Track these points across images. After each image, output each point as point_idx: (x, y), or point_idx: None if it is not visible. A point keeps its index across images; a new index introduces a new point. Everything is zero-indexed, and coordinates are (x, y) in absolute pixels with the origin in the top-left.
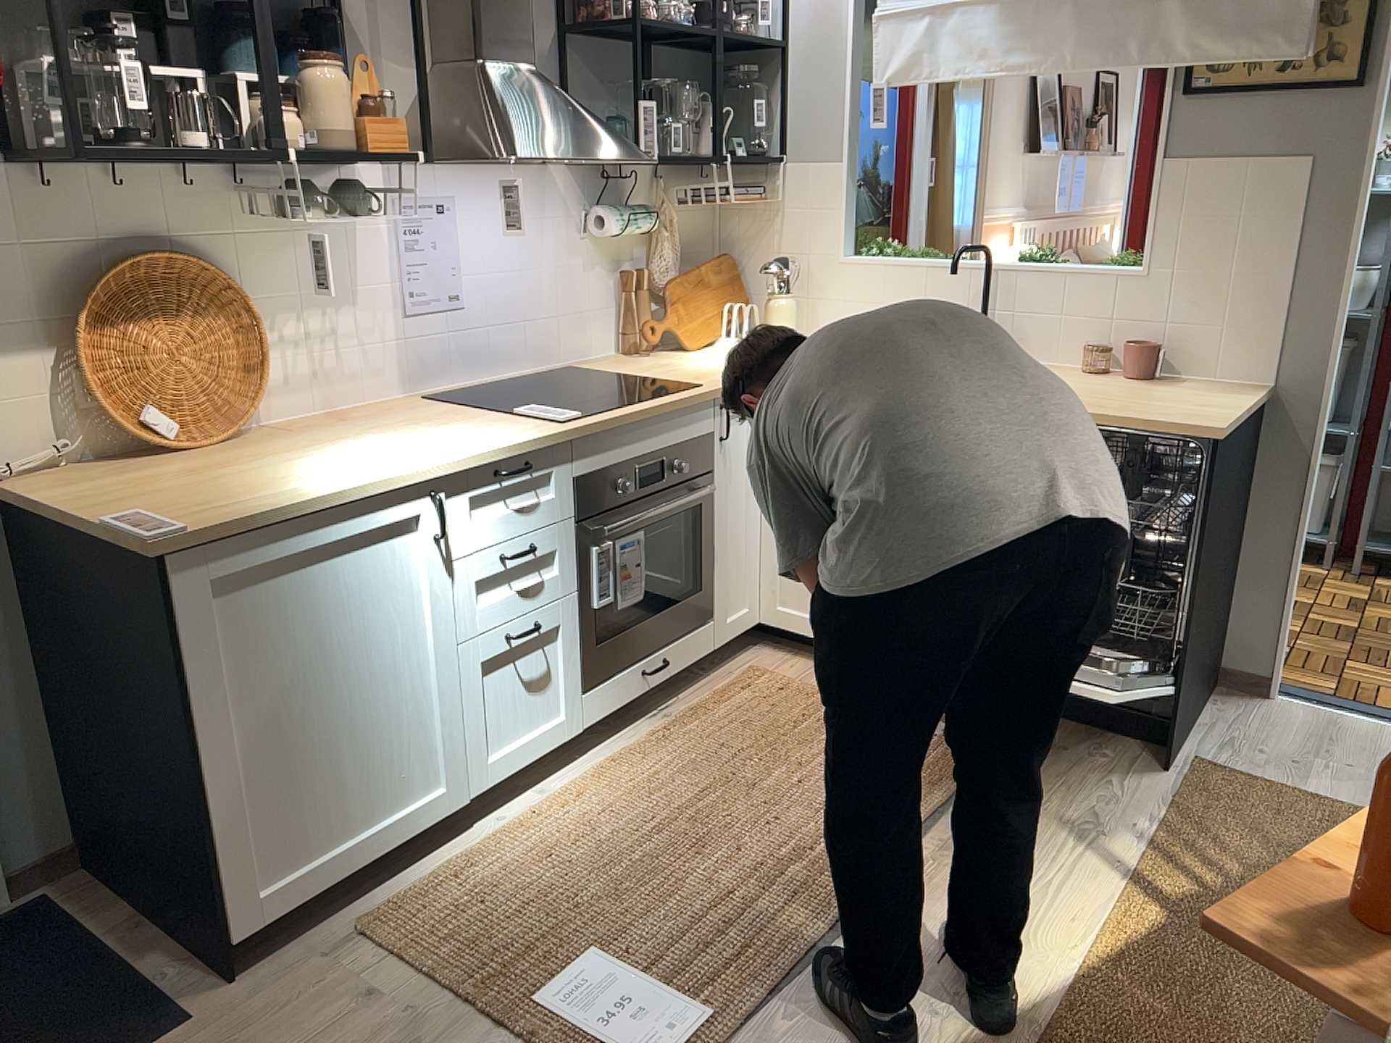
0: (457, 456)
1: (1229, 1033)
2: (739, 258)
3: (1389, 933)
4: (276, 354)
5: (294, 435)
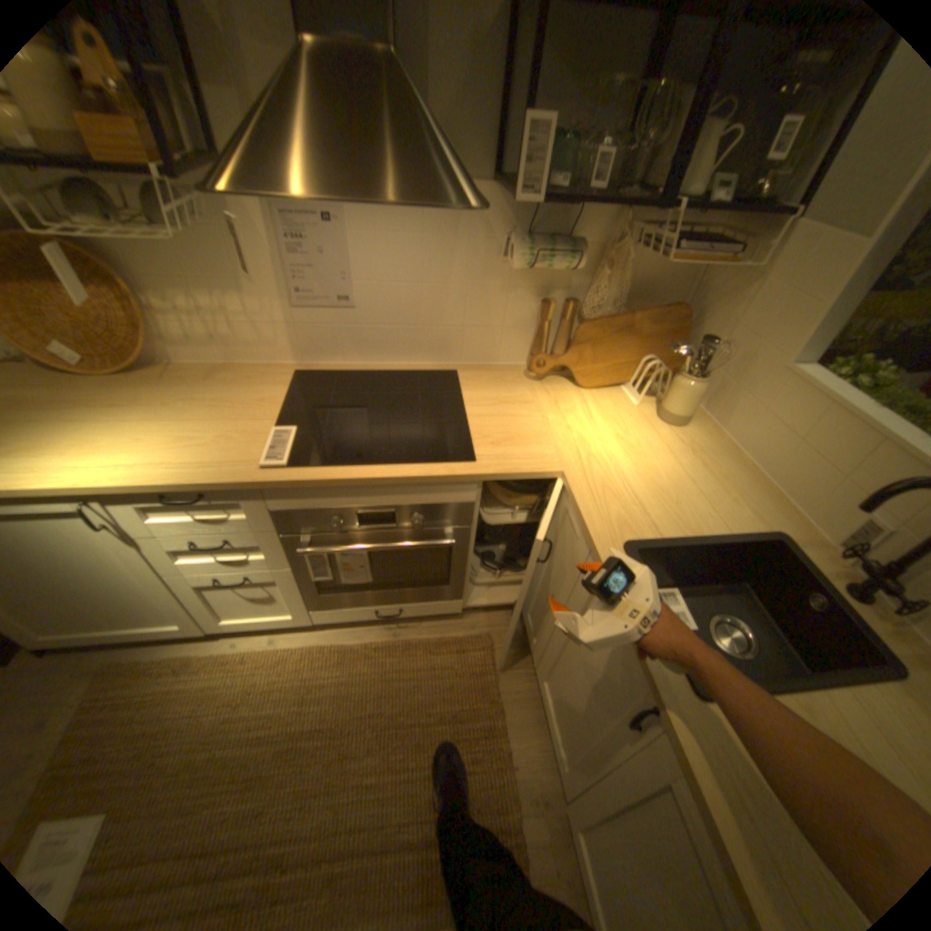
0: (111, 480)
1: None
2: (706, 308)
3: None
4: (172, 317)
5: (155, 383)
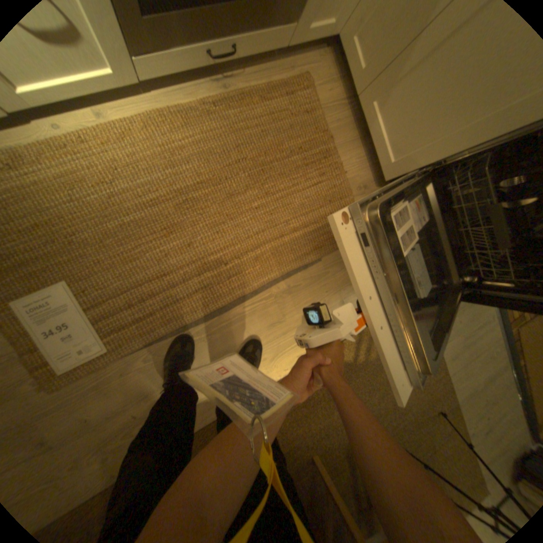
0: None
1: (297, 426)
2: None
3: None
4: None
5: None
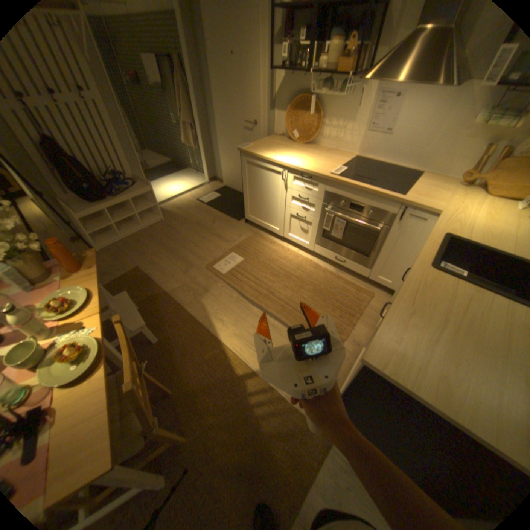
0: (293, 164)
1: (194, 369)
2: None
3: (73, 267)
4: (328, 128)
5: (312, 148)
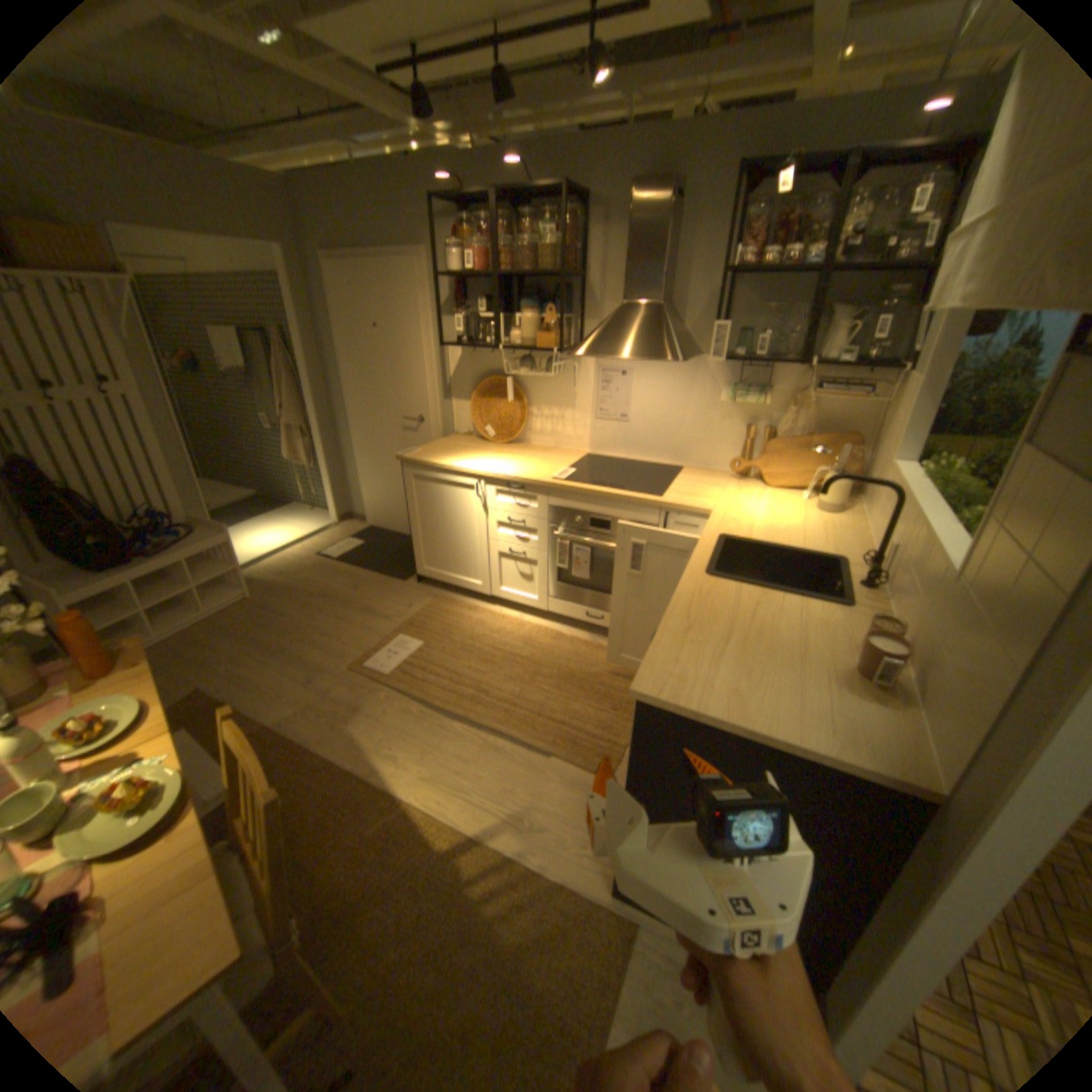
0: (492, 471)
1: (346, 860)
2: (880, 439)
3: (100, 668)
4: (538, 420)
5: (520, 449)
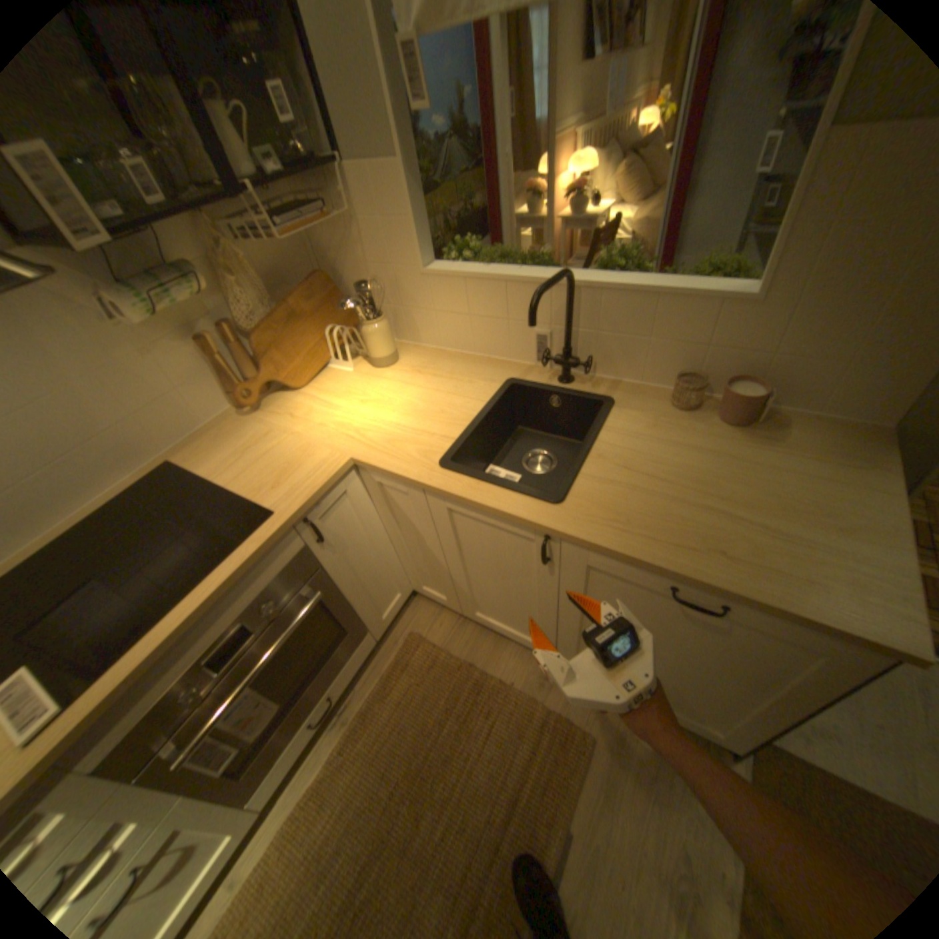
0: None
1: None
2: (334, 266)
3: None
4: None
5: None
